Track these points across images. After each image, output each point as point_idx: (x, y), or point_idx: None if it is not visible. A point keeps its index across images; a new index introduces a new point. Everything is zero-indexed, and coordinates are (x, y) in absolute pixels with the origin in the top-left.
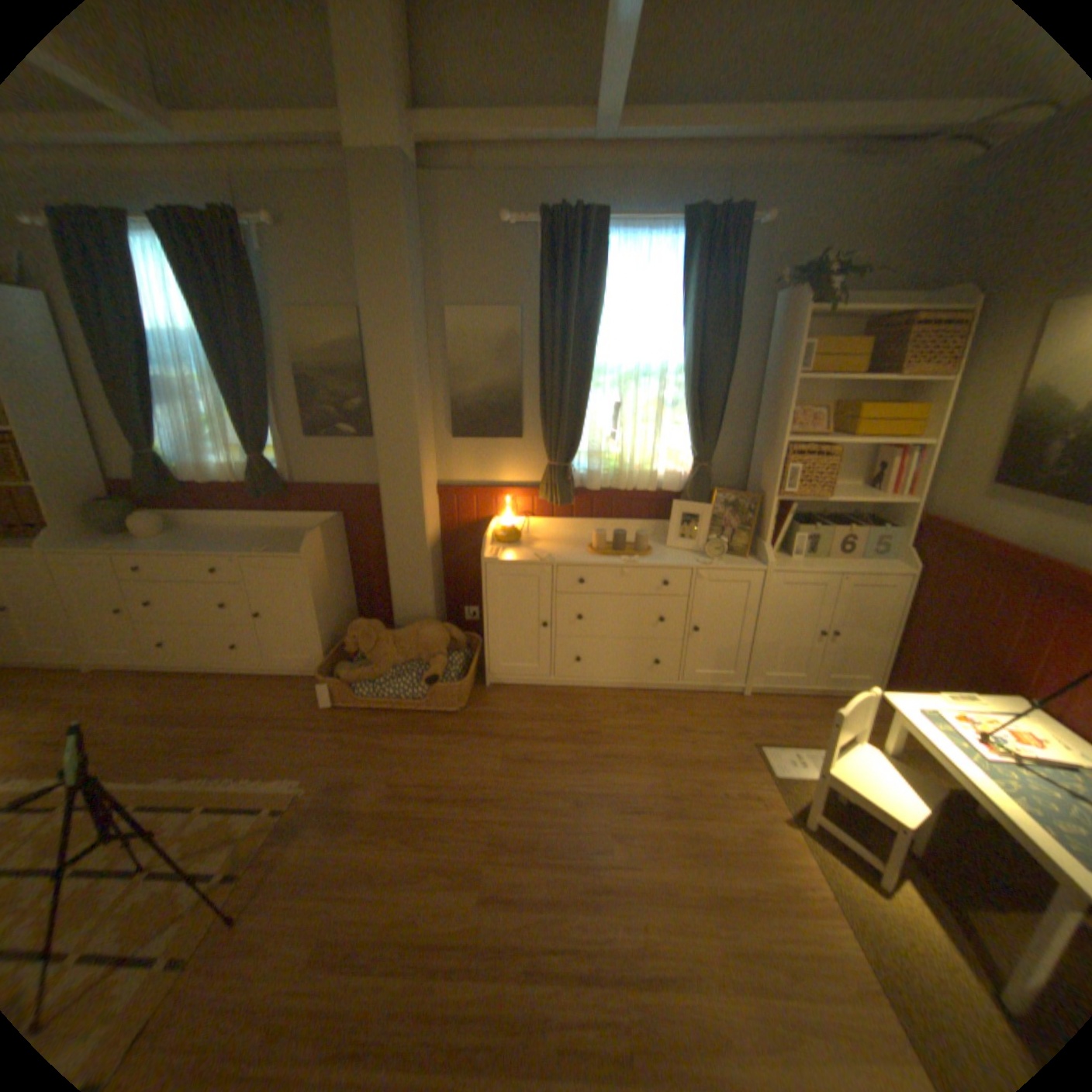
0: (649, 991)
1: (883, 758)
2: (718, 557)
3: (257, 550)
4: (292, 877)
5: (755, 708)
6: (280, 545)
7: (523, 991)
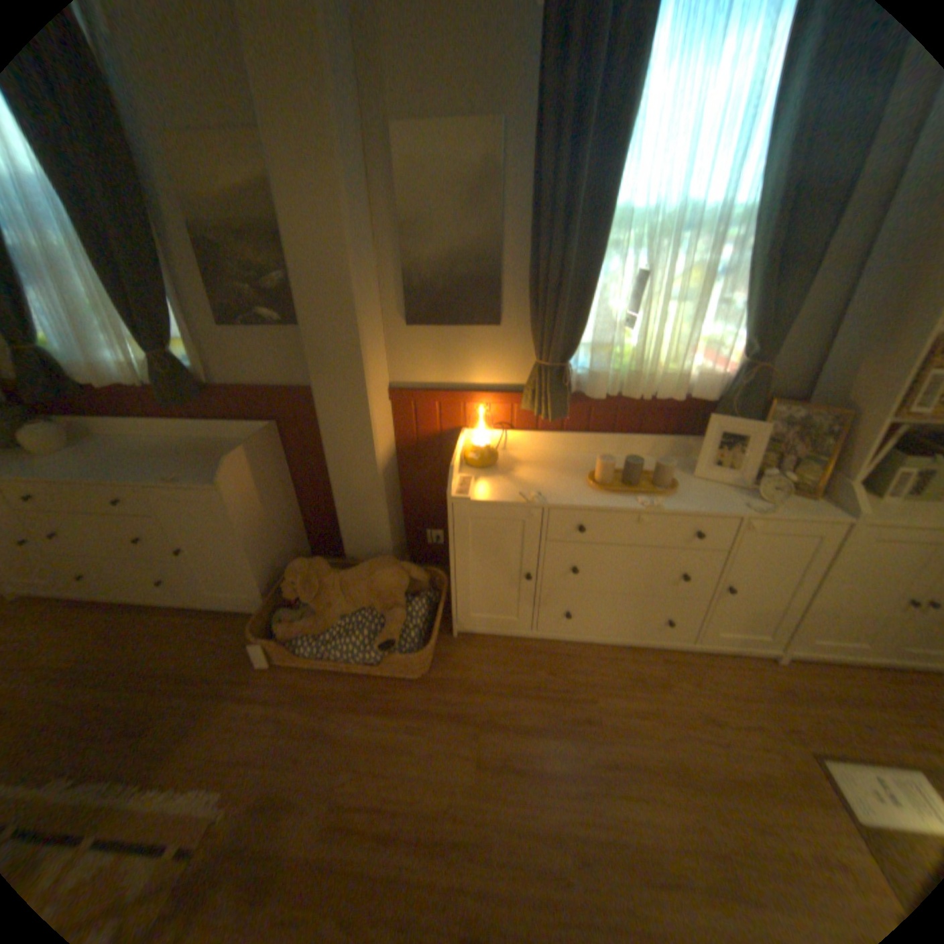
0: None
1: None
2: (781, 500)
3: (163, 478)
4: None
5: (799, 686)
6: (196, 468)
7: None
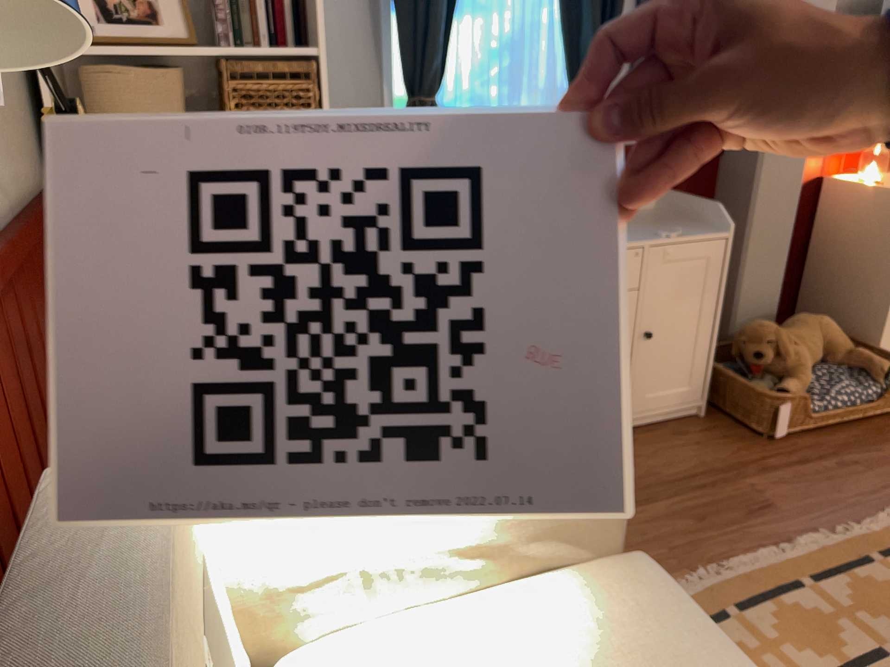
0: None
1: None
2: None
3: (667, 233)
4: None
5: None
6: (660, 228)
7: None
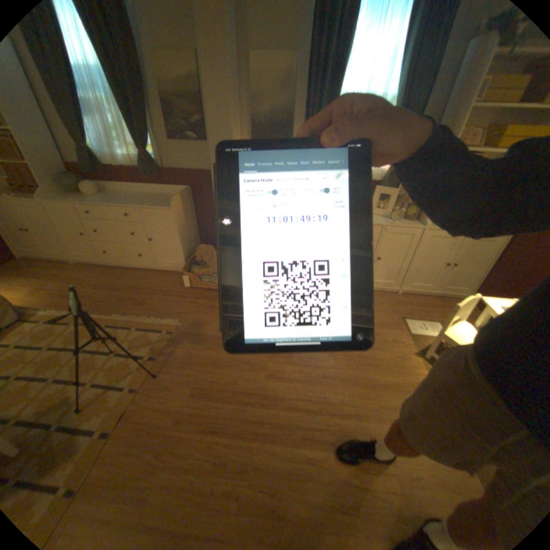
0: (344, 419)
1: (472, 328)
2: (398, 220)
3: (147, 204)
4: (179, 360)
5: (403, 300)
6: (159, 202)
7: (286, 414)
